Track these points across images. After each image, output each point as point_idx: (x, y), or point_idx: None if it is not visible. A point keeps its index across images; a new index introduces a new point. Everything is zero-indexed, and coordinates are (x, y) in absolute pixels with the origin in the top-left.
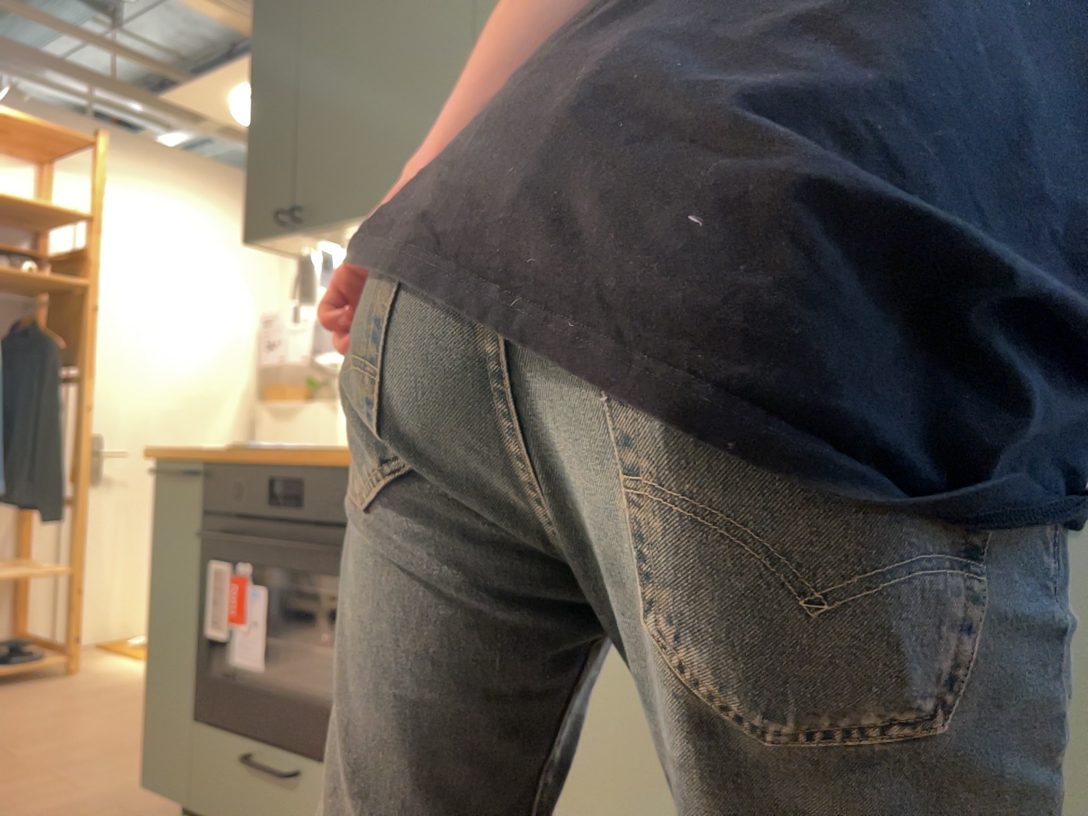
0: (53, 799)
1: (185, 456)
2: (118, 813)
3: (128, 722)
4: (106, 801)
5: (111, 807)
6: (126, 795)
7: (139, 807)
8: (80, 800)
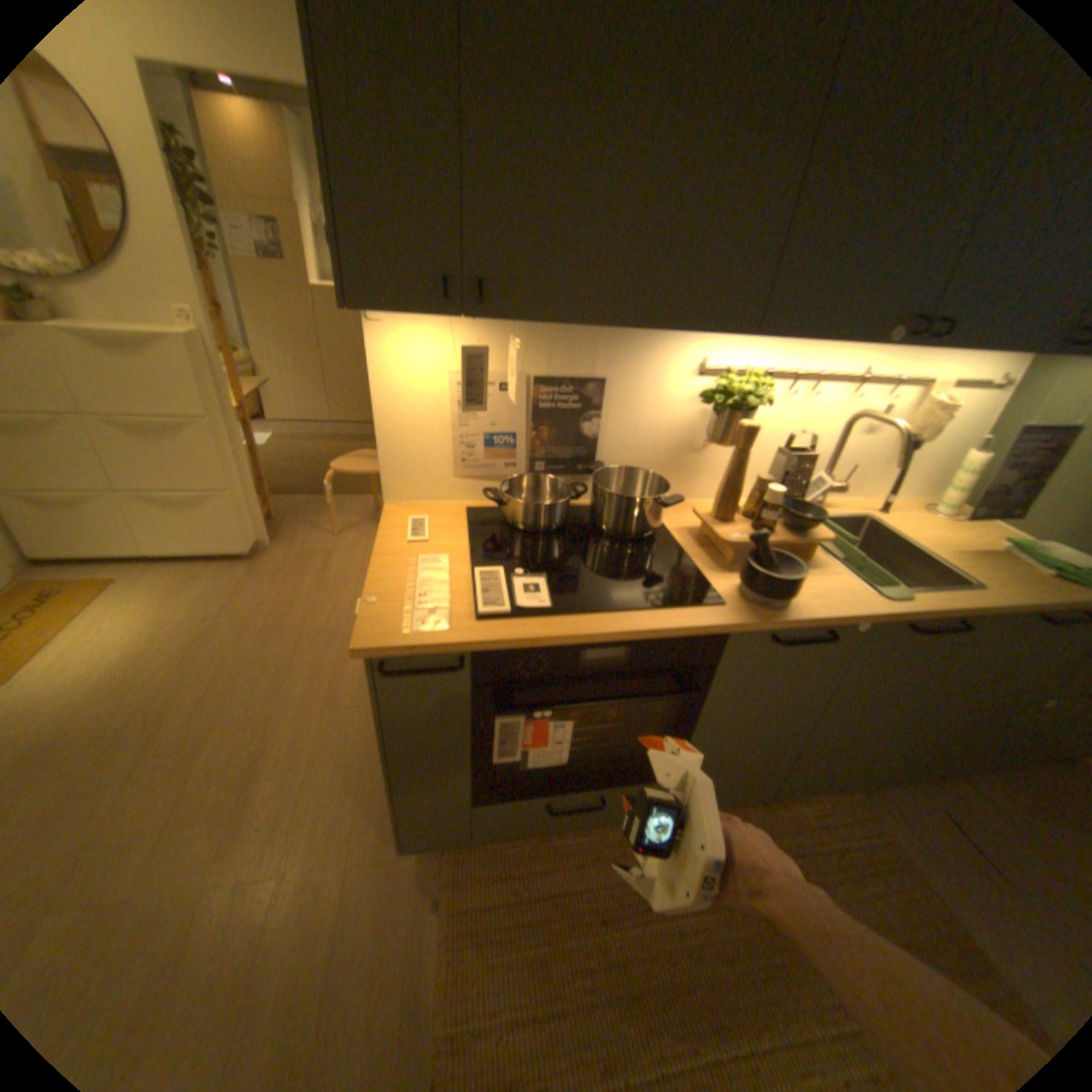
0: (269, 902)
1: (443, 649)
2: (354, 868)
3: (162, 771)
4: (320, 866)
5: (337, 867)
6: (327, 848)
7: (360, 850)
8: (295, 883)
